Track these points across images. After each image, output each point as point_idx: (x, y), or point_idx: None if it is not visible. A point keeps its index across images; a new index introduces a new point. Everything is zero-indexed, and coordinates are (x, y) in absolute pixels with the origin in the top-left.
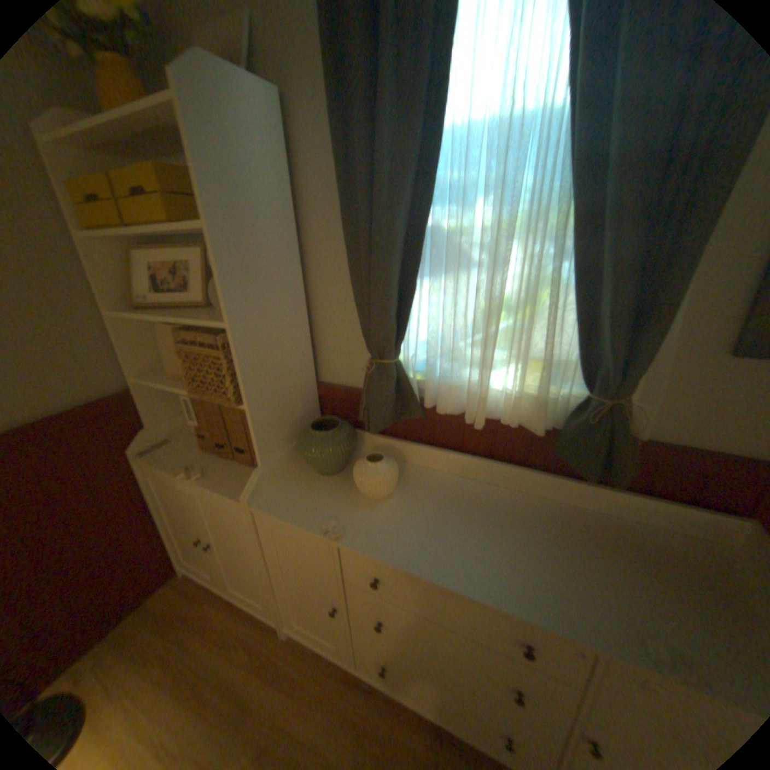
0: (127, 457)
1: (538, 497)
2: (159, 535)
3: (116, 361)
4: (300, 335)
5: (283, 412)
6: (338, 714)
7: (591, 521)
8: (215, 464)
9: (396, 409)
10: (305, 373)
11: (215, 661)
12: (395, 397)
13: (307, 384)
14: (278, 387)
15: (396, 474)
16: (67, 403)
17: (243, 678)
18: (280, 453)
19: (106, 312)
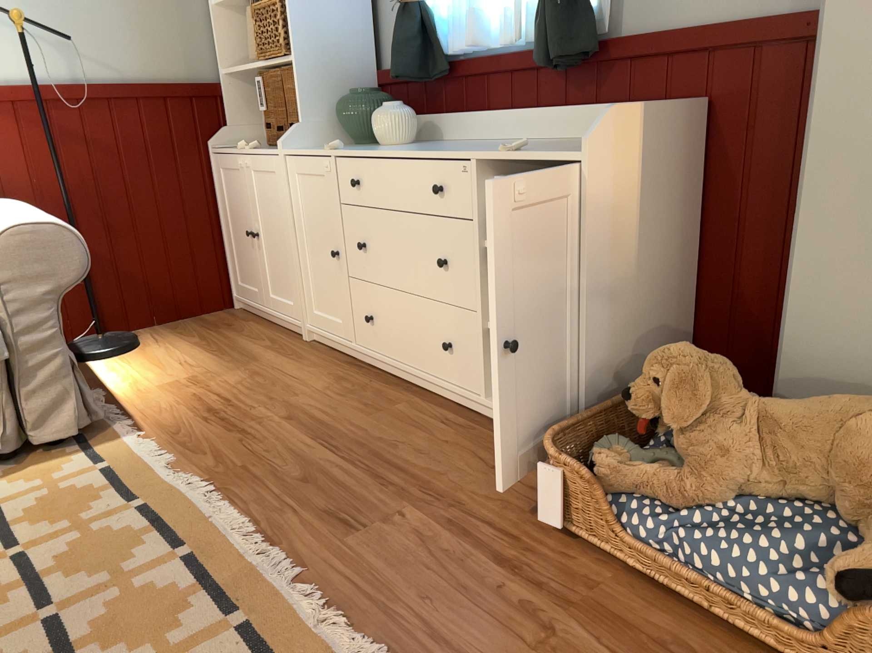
0: (209, 150)
1: (538, 139)
2: (224, 249)
3: (215, 56)
4: (357, 10)
5: (329, 80)
6: (327, 371)
7: (569, 141)
8: (274, 148)
9: (417, 57)
10: (360, 52)
11: (243, 342)
12: (415, 43)
13: (362, 66)
14: (327, 52)
15: (406, 118)
16: (173, 80)
17: (260, 350)
18: (322, 121)
19: (213, 5)
